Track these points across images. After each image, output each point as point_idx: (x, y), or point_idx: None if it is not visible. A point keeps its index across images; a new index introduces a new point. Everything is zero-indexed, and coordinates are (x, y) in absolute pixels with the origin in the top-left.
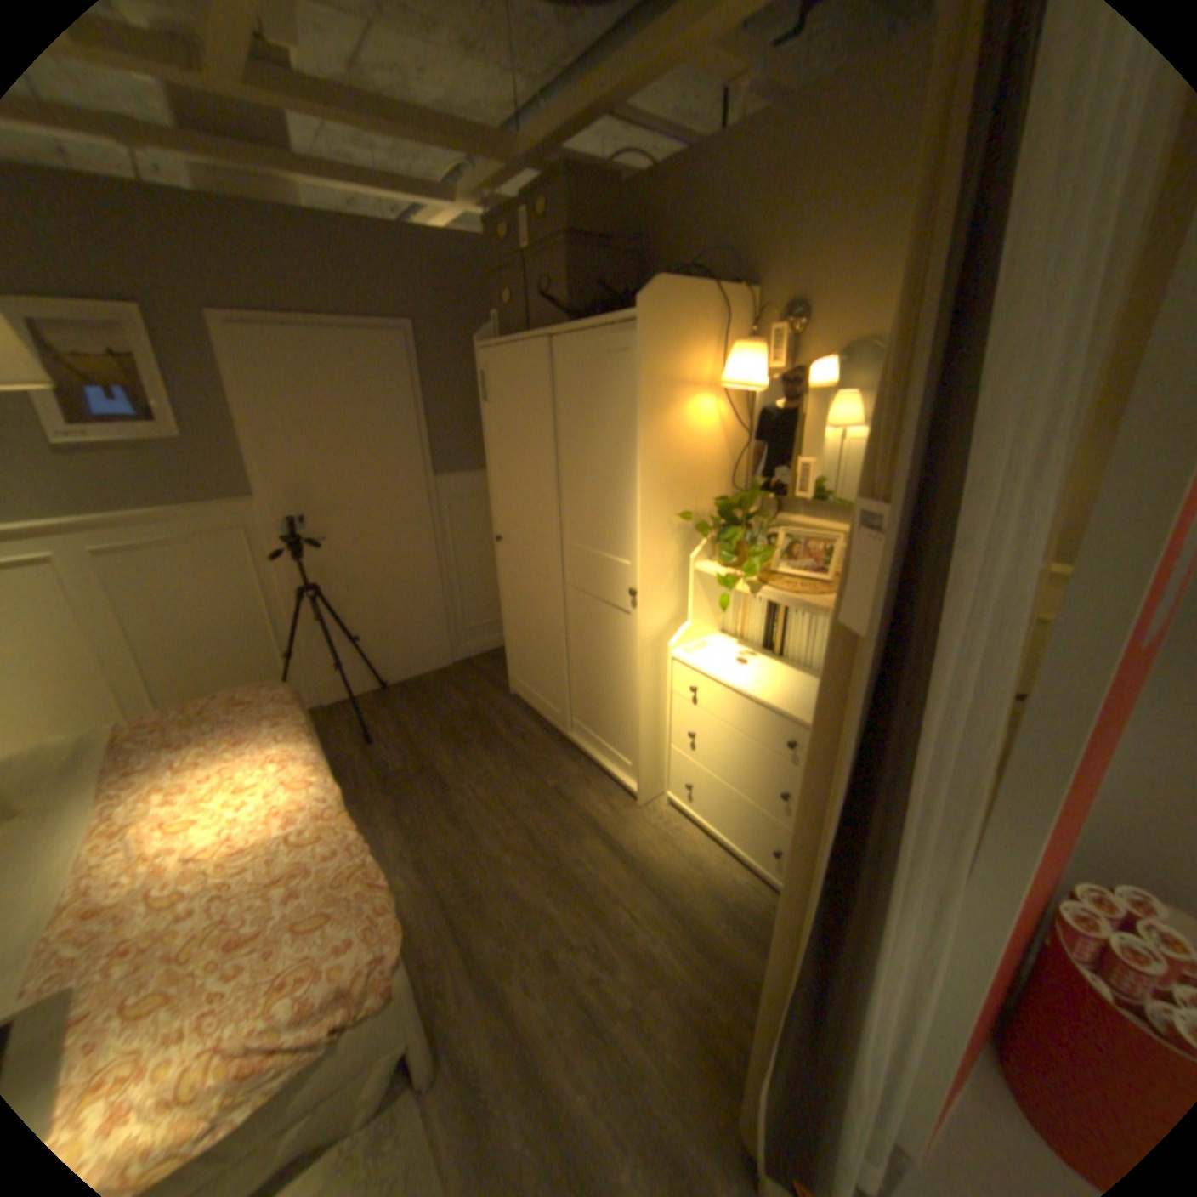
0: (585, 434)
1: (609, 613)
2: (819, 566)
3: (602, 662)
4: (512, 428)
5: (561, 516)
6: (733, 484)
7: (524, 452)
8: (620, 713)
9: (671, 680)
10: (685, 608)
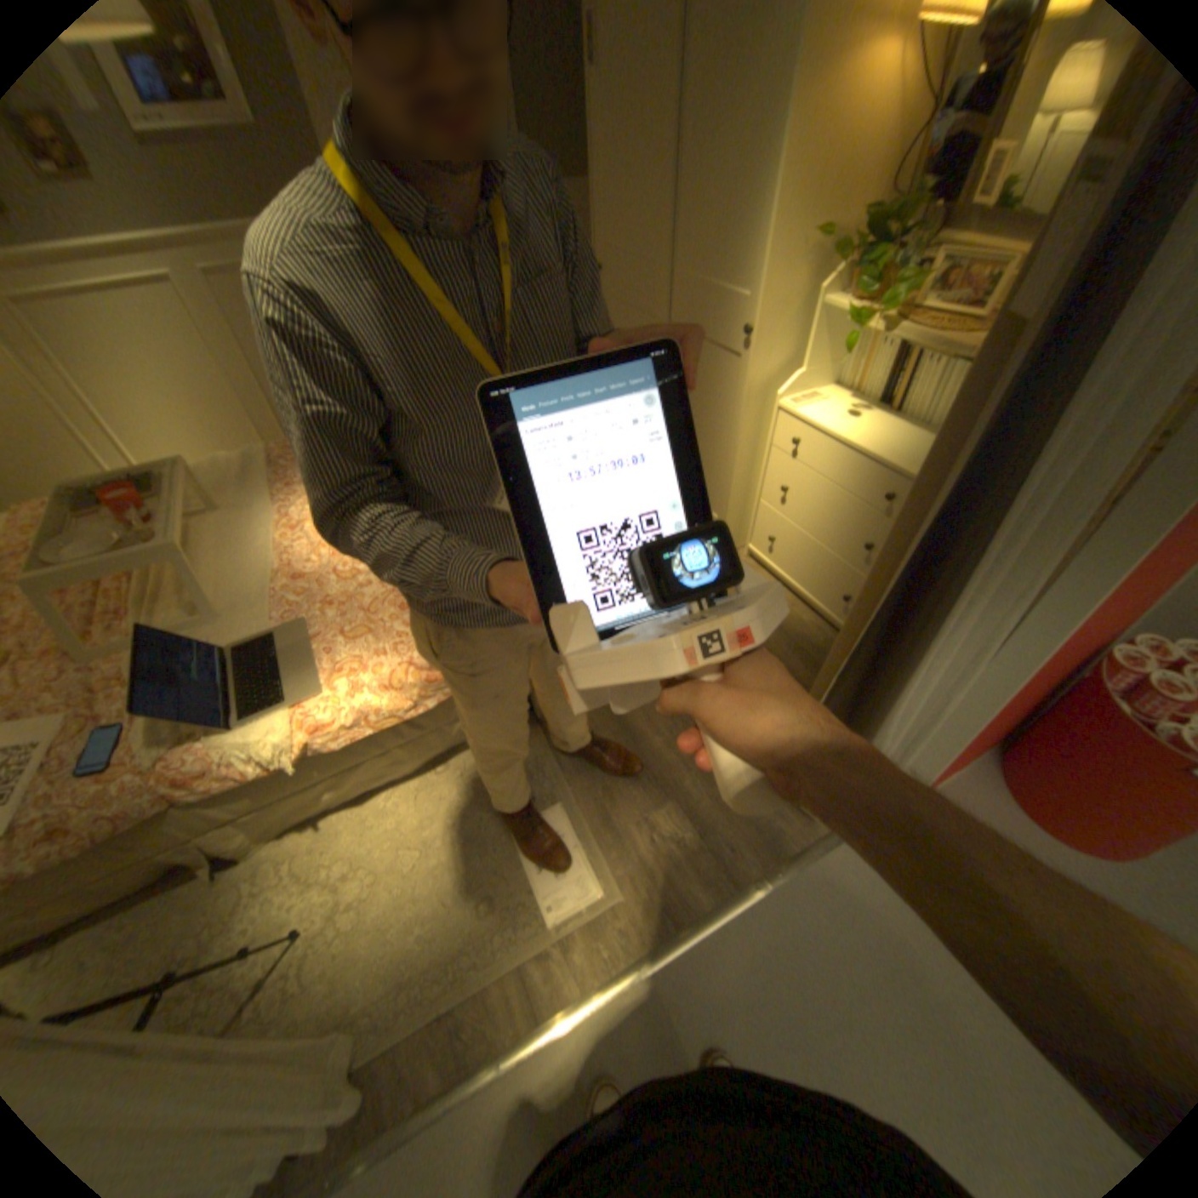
0: (719, 111)
1: (717, 357)
2: (976, 298)
3: (702, 413)
4: (623, 107)
5: (675, 235)
6: (893, 187)
7: (638, 144)
8: (713, 467)
9: (773, 432)
10: (802, 352)
